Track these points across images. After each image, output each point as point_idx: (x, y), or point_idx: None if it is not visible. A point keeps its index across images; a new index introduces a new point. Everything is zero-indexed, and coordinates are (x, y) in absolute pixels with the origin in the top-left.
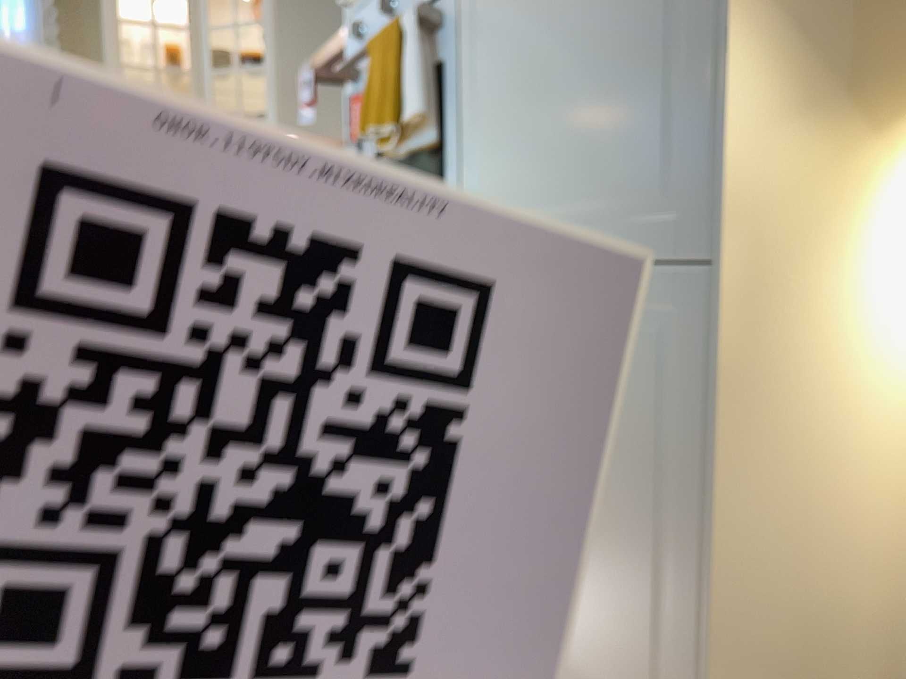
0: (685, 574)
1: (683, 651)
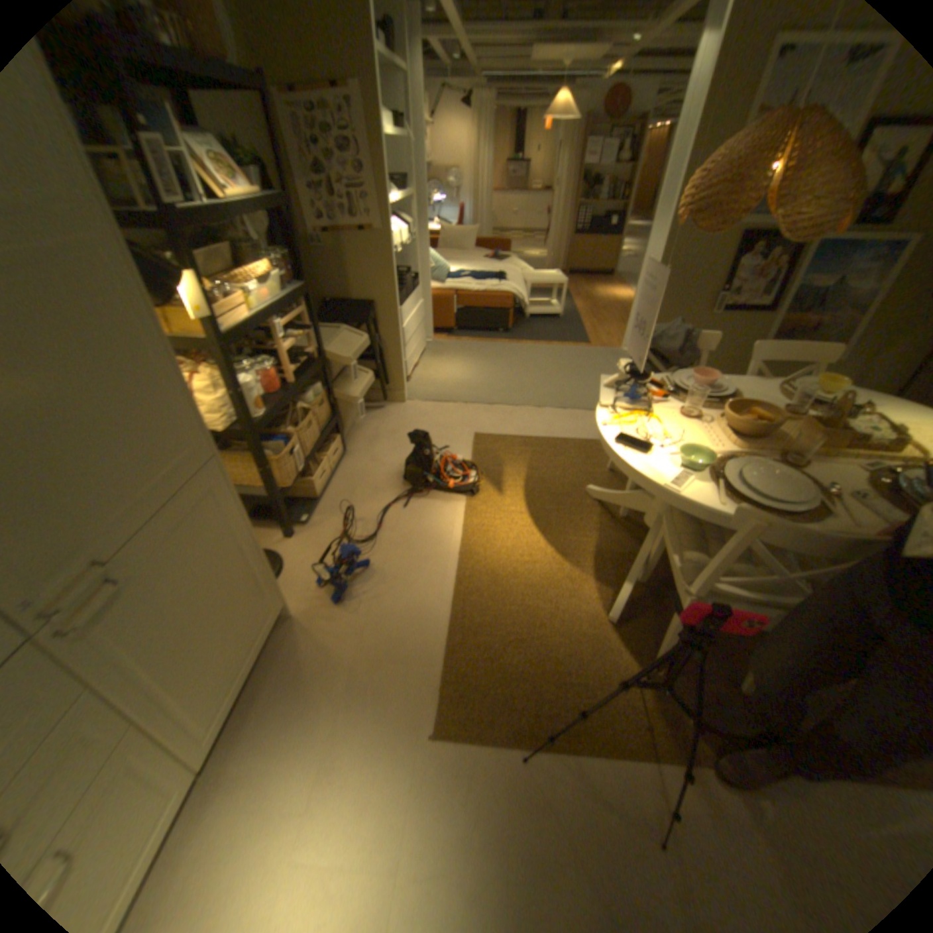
0: (246, 551)
1: (255, 569)
